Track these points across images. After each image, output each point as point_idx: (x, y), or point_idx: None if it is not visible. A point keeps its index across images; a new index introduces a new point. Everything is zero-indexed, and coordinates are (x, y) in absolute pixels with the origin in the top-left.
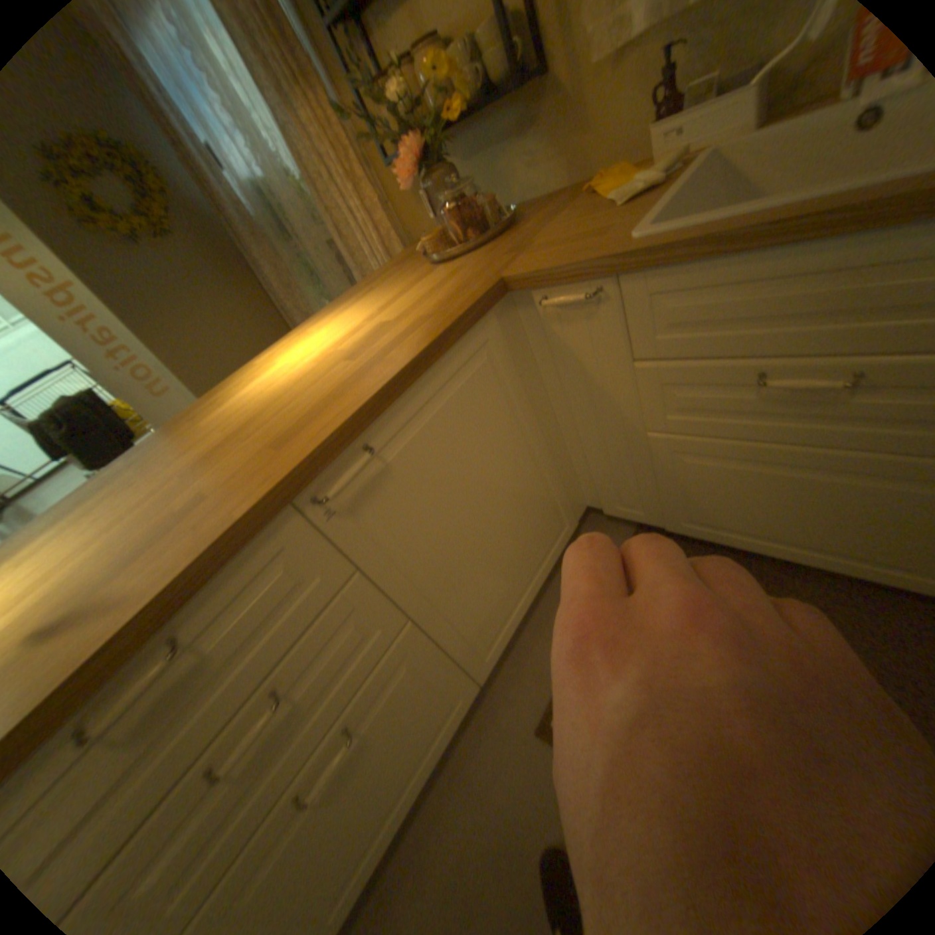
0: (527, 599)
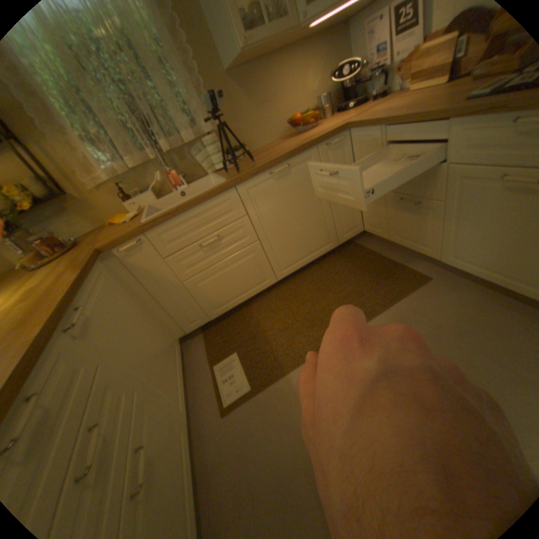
0: (180, 378)
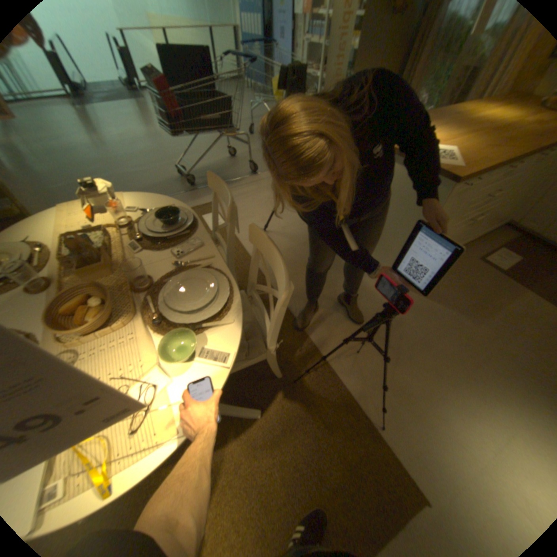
0: (491, 230)
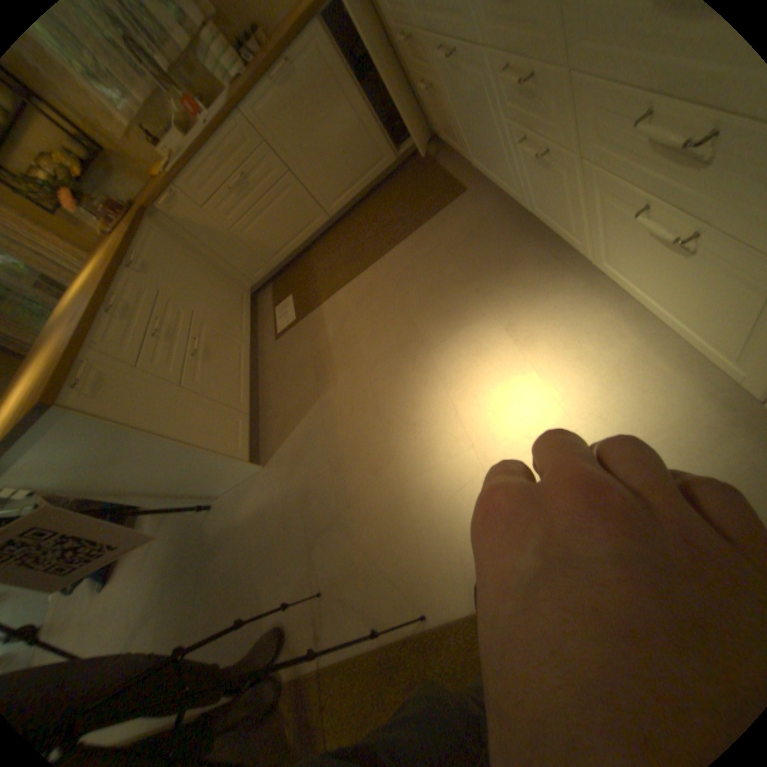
0: (248, 316)
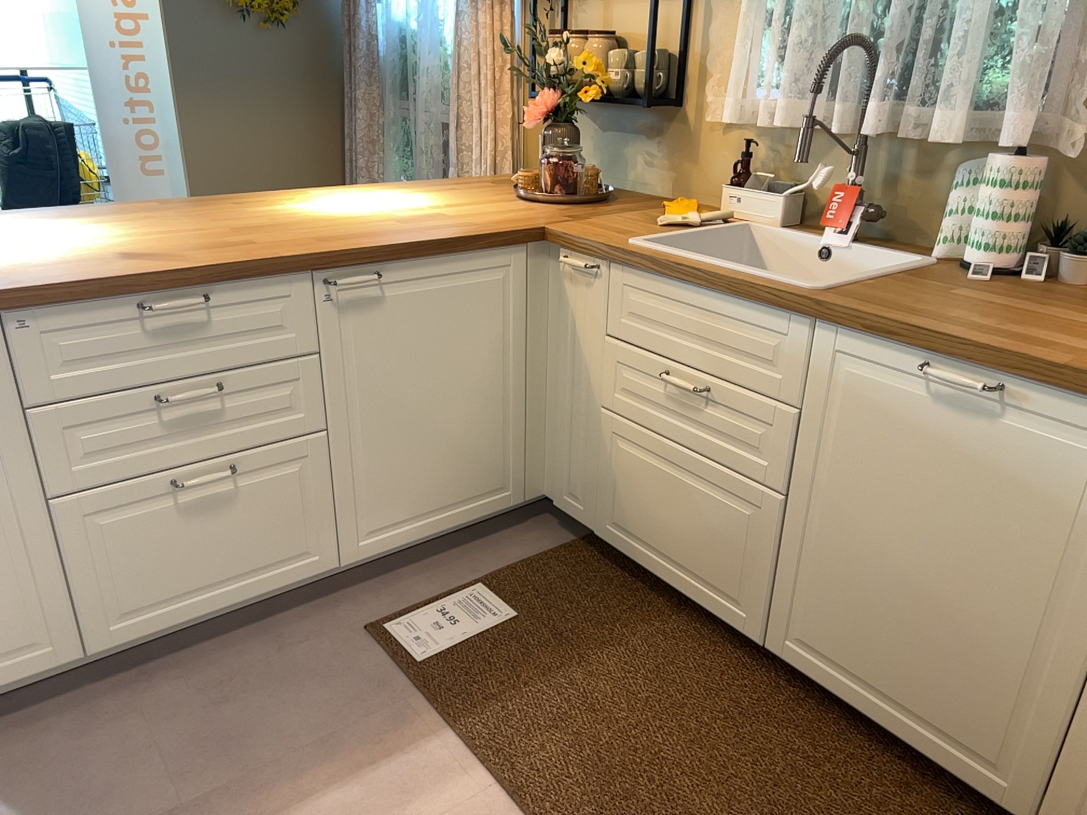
0: (430, 526)
